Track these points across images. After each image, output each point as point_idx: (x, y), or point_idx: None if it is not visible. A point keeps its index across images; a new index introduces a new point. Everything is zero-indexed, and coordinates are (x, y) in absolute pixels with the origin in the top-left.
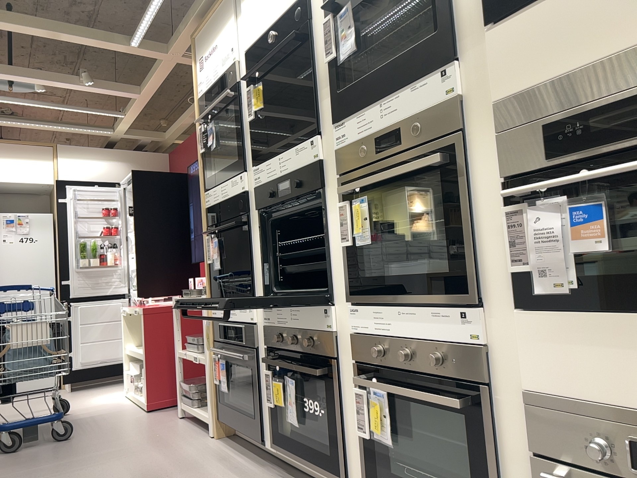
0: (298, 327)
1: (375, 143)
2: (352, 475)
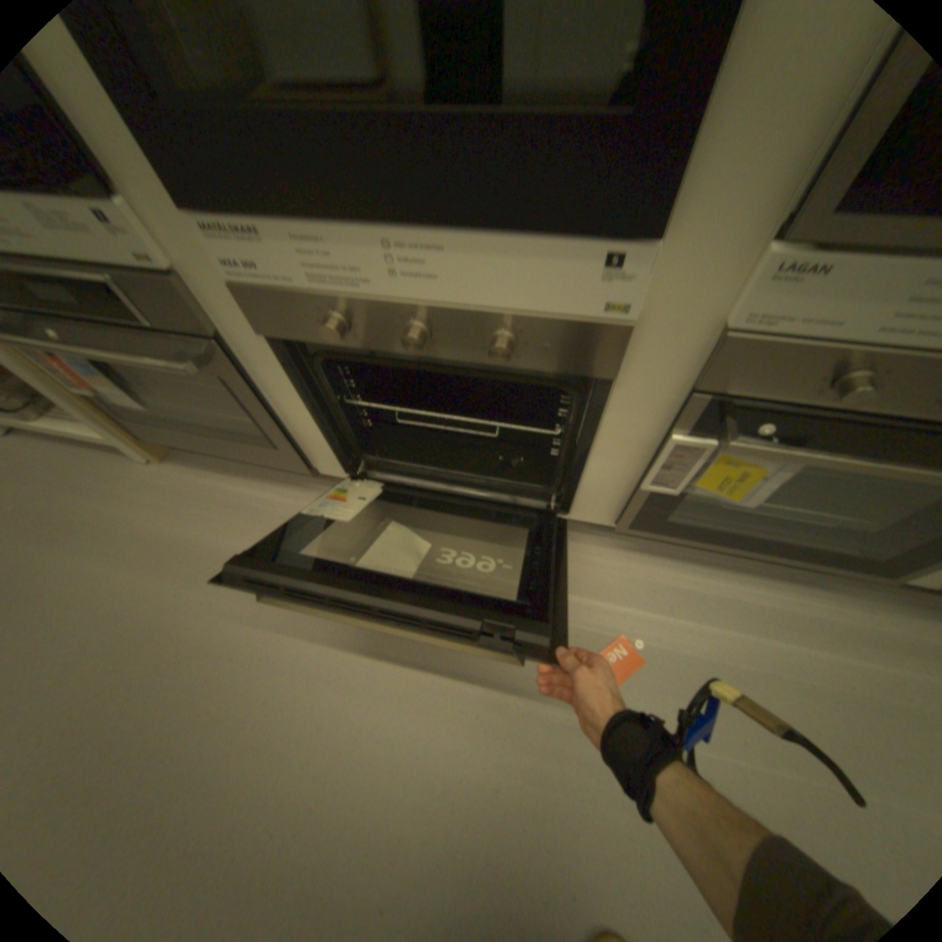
0: (438, 294)
1: None
2: (576, 504)
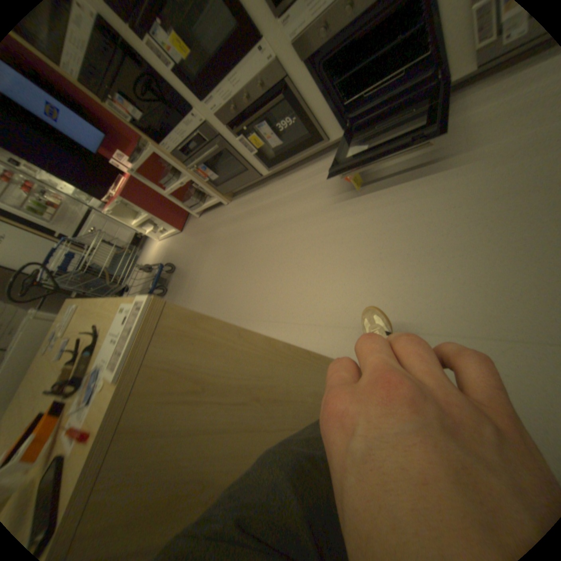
0: (243, 83)
1: None
2: (329, 131)
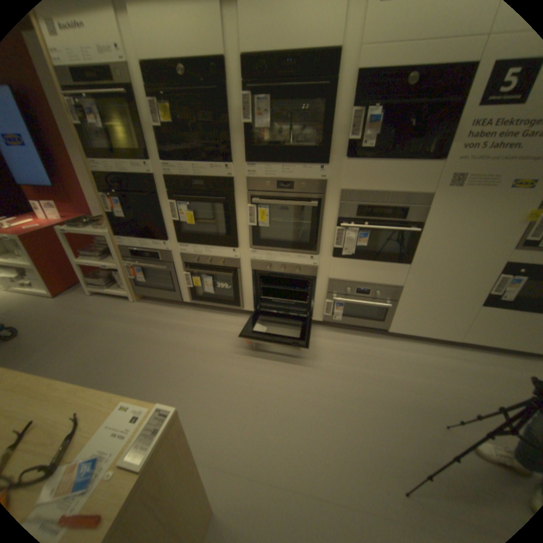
0: (212, 256)
1: (277, 185)
2: (244, 305)
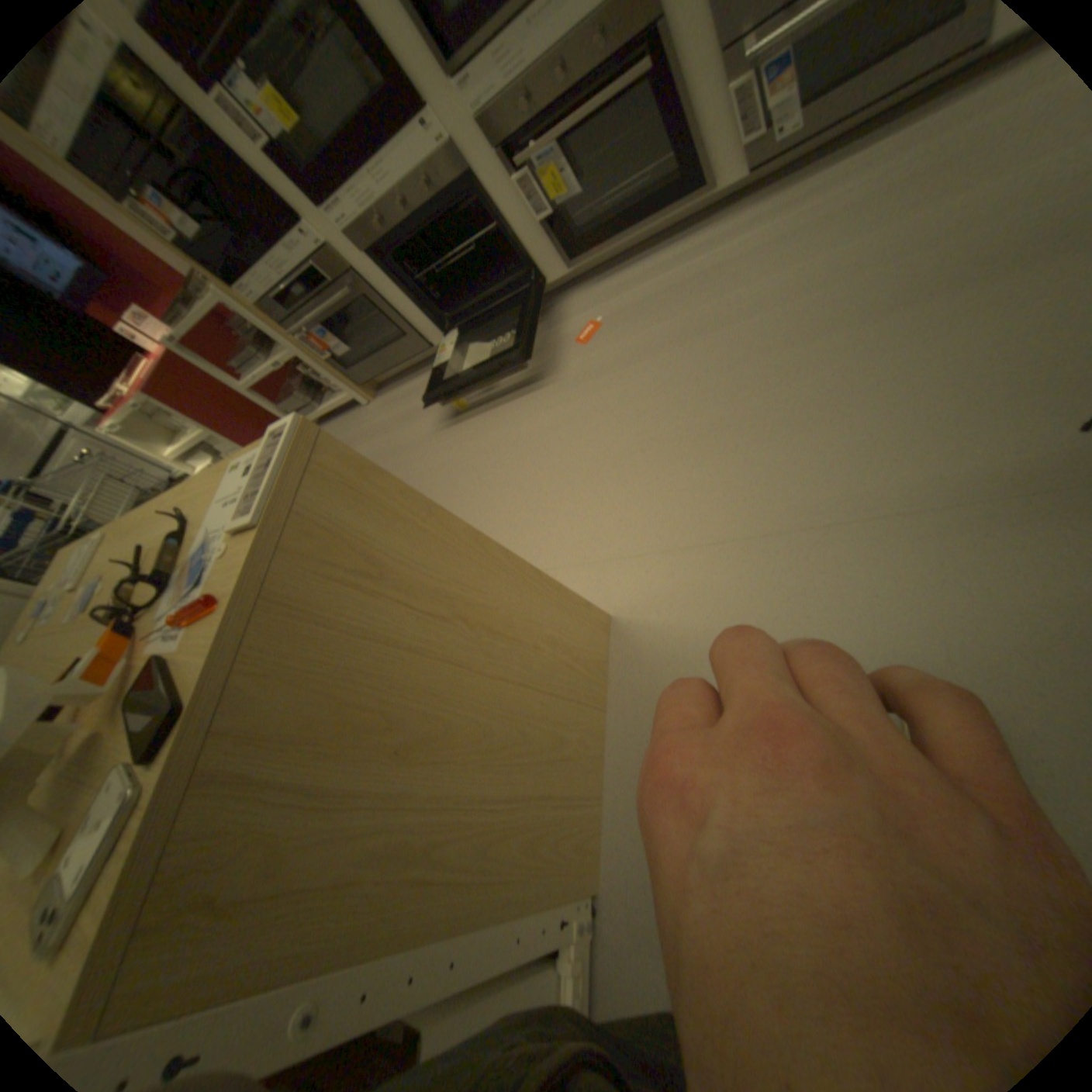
0: (395, 180)
1: None
2: (544, 266)
